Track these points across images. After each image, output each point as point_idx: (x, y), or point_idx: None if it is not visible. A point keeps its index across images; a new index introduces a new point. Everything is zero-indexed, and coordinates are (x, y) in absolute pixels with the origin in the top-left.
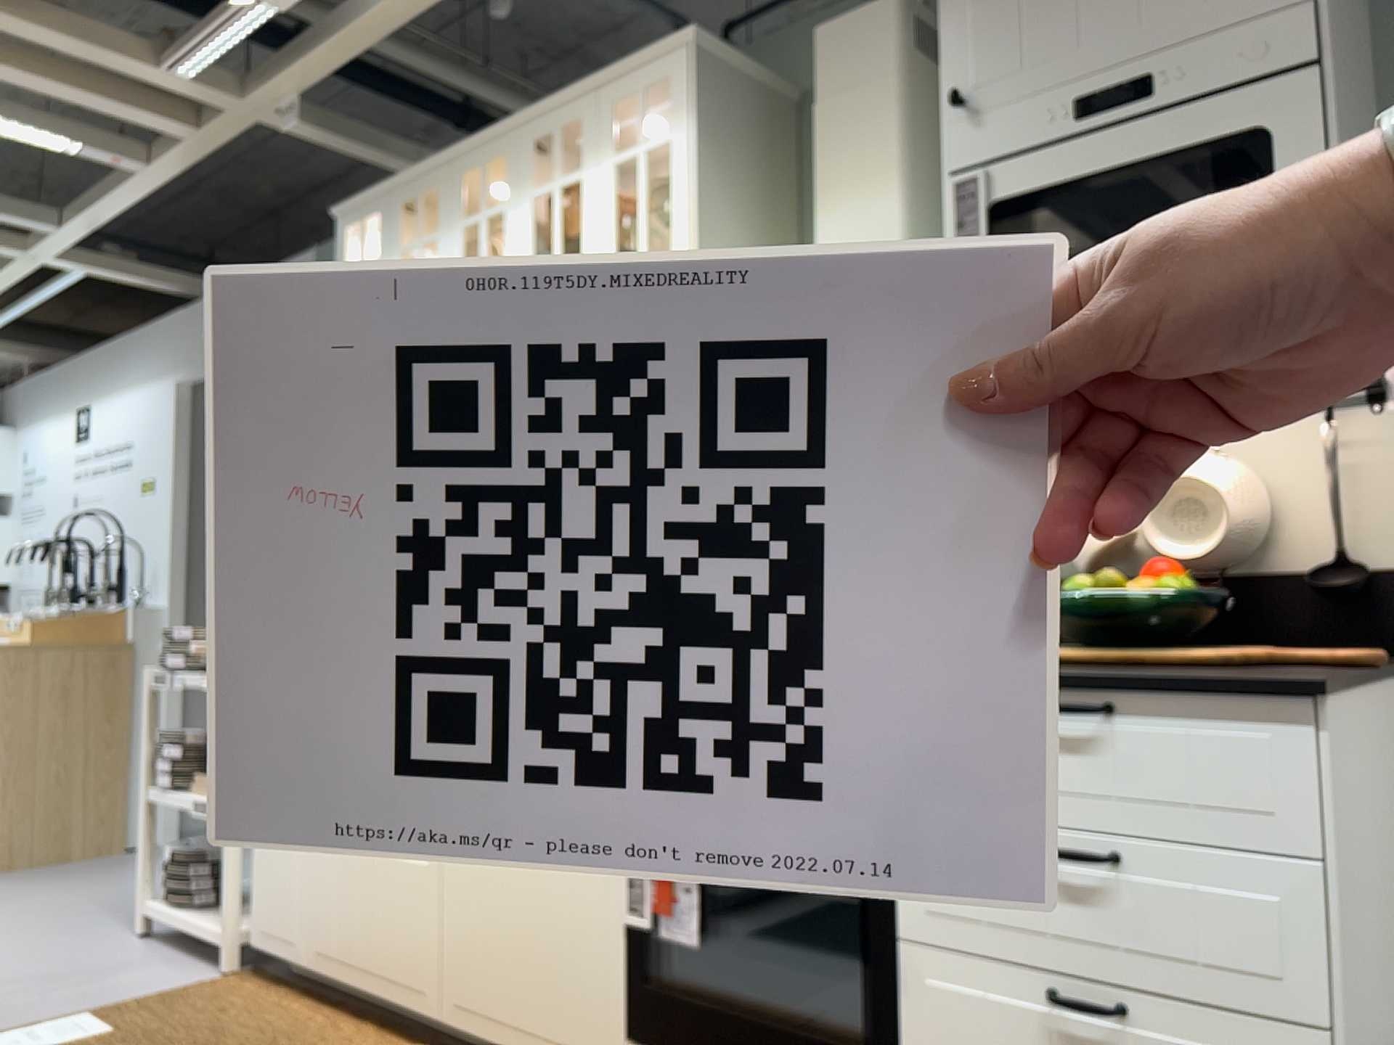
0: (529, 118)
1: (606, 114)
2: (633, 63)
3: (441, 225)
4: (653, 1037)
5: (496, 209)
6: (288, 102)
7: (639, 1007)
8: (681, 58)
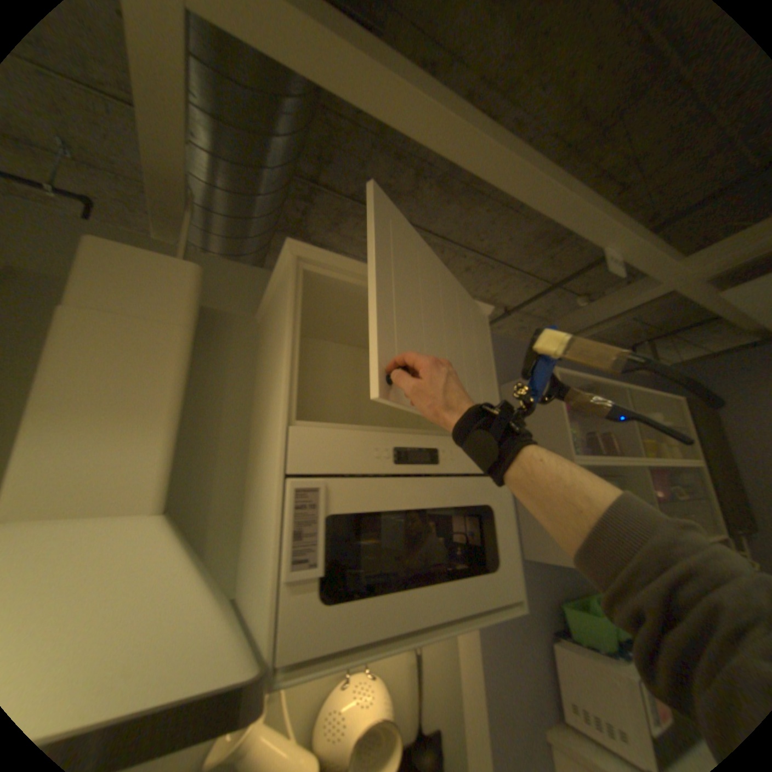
0: None
1: None
2: None
3: None
4: None
5: None
6: None
7: None
8: None
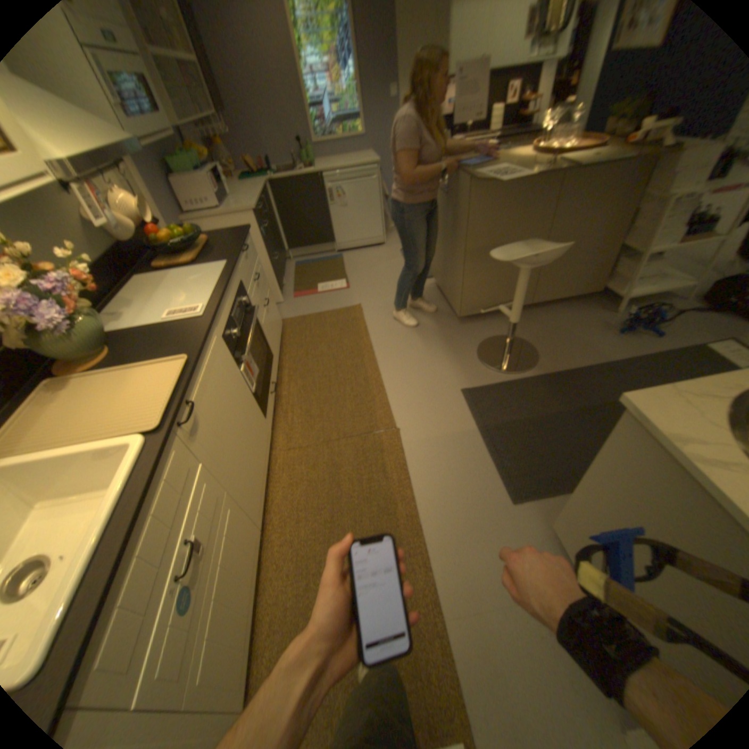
0: None
1: None
2: None
3: None
4: (264, 409)
5: None
6: None
7: (261, 408)
8: None
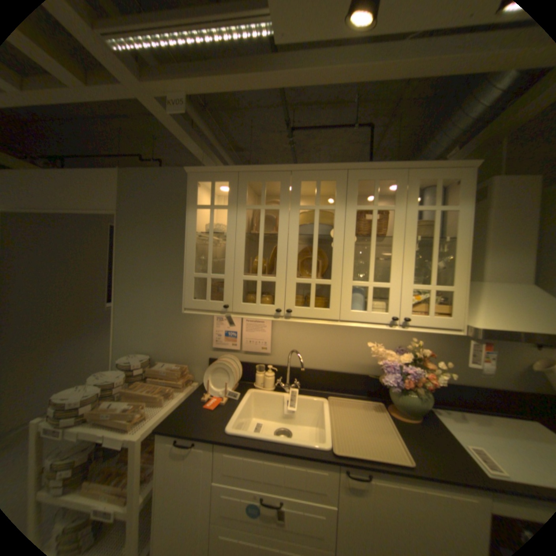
0: (358, 166)
1: (415, 183)
2: (440, 164)
3: (283, 202)
4: None
5: (328, 206)
6: (173, 95)
7: None
8: (470, 172)
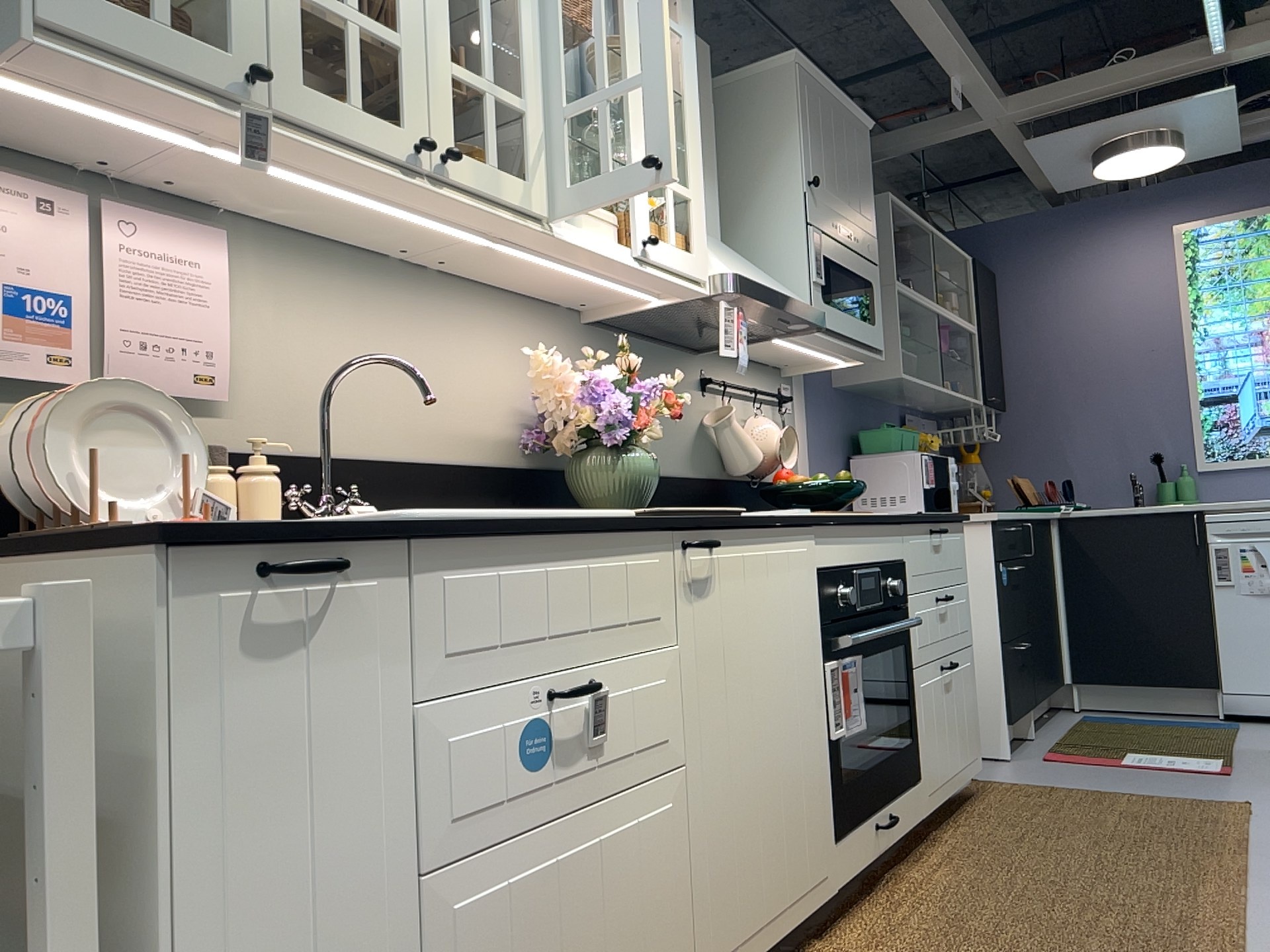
0: None
1: None
2: None
3: None
4: (847, 821)
5: None
6: None
7: (840, 803)
8: None
